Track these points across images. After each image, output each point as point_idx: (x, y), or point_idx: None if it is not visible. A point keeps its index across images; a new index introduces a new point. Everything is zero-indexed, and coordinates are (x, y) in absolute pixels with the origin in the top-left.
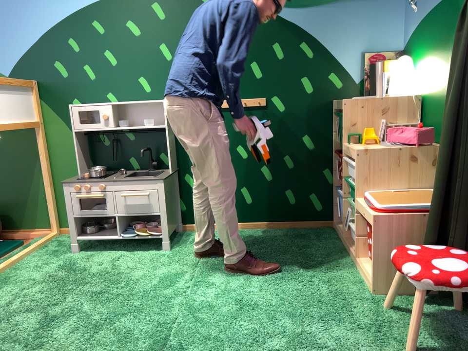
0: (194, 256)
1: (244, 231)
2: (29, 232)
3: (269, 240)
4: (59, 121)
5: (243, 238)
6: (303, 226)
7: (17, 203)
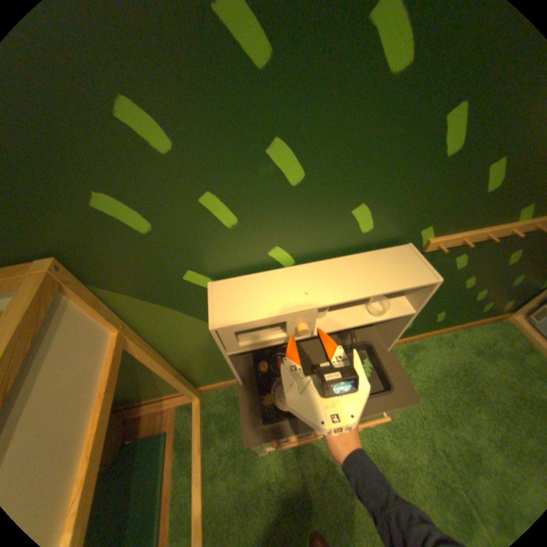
0: (420, 432)
1: (424, 344)
2: (156, 403)
3: (469, 367)
4: (160, 309)
5: (437, 367)
6: (481, 325)
7: (124, 391)
